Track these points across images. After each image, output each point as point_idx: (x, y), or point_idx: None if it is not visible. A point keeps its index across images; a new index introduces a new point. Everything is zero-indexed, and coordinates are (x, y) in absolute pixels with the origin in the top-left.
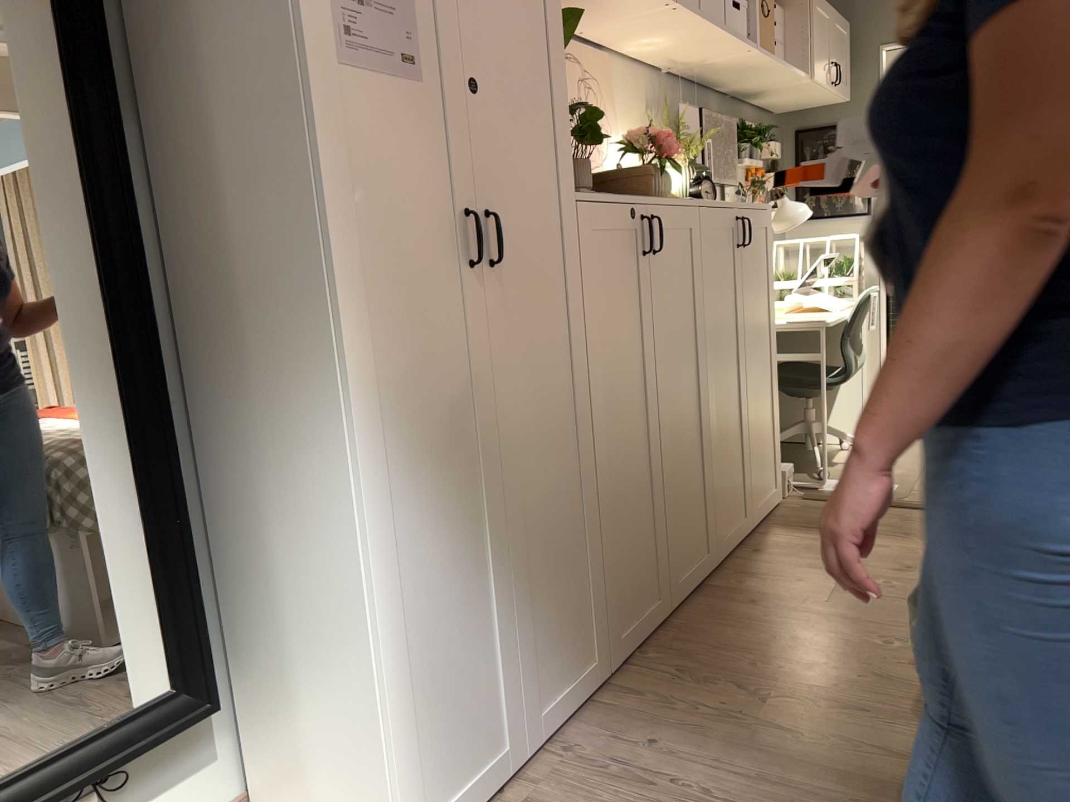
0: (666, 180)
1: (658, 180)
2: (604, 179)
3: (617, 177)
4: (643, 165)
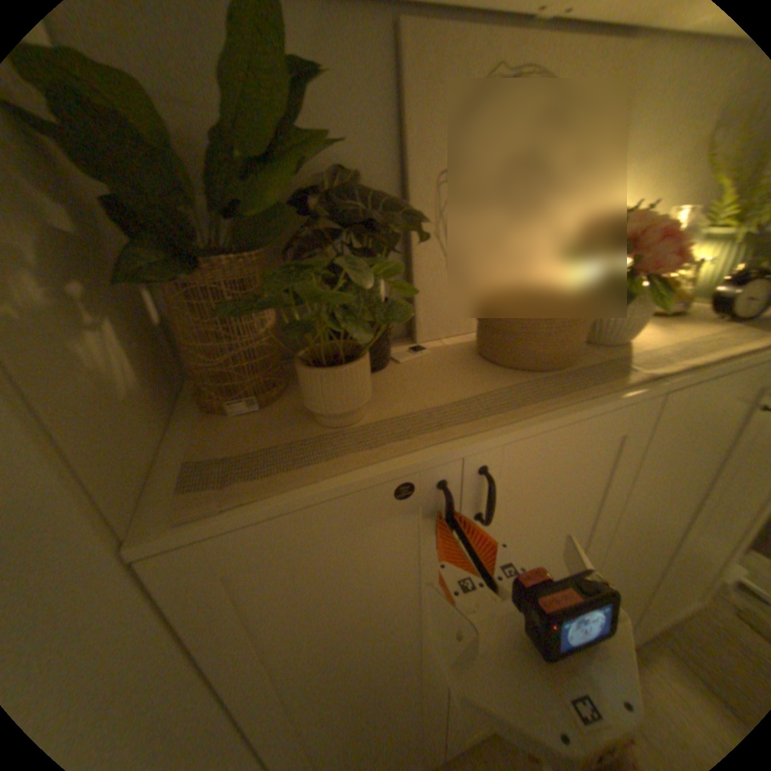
0: (643, 314)
1: (624, 313)
2: (491, 326)
3: (509, 331)
4: (567, 315)
